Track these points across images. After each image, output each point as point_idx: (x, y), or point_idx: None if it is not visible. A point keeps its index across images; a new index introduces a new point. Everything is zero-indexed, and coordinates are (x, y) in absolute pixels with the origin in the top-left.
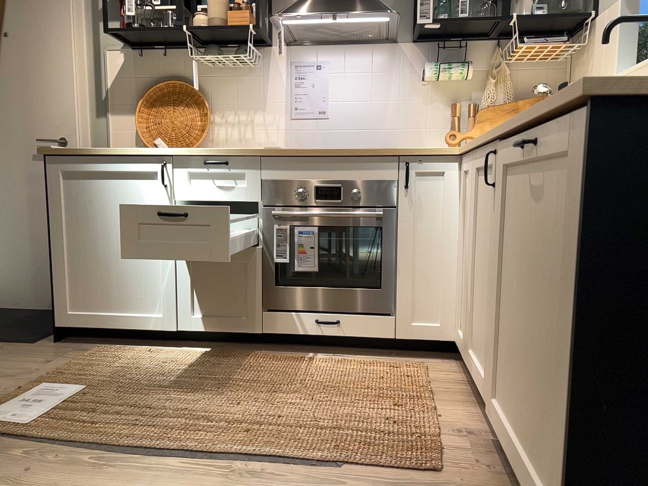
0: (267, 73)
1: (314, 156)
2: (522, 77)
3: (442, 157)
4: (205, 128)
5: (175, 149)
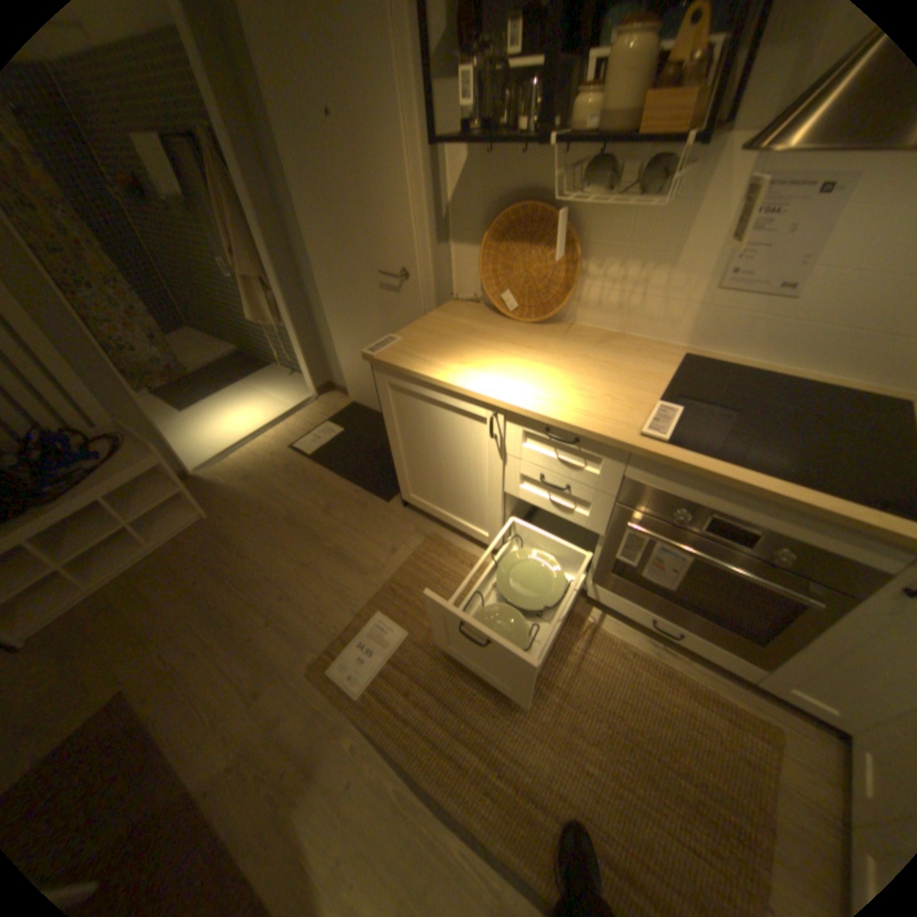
0: (703, 190)
1: (728, 484)
2: None
3: None
4: (572, 286)
5: (511, 392)
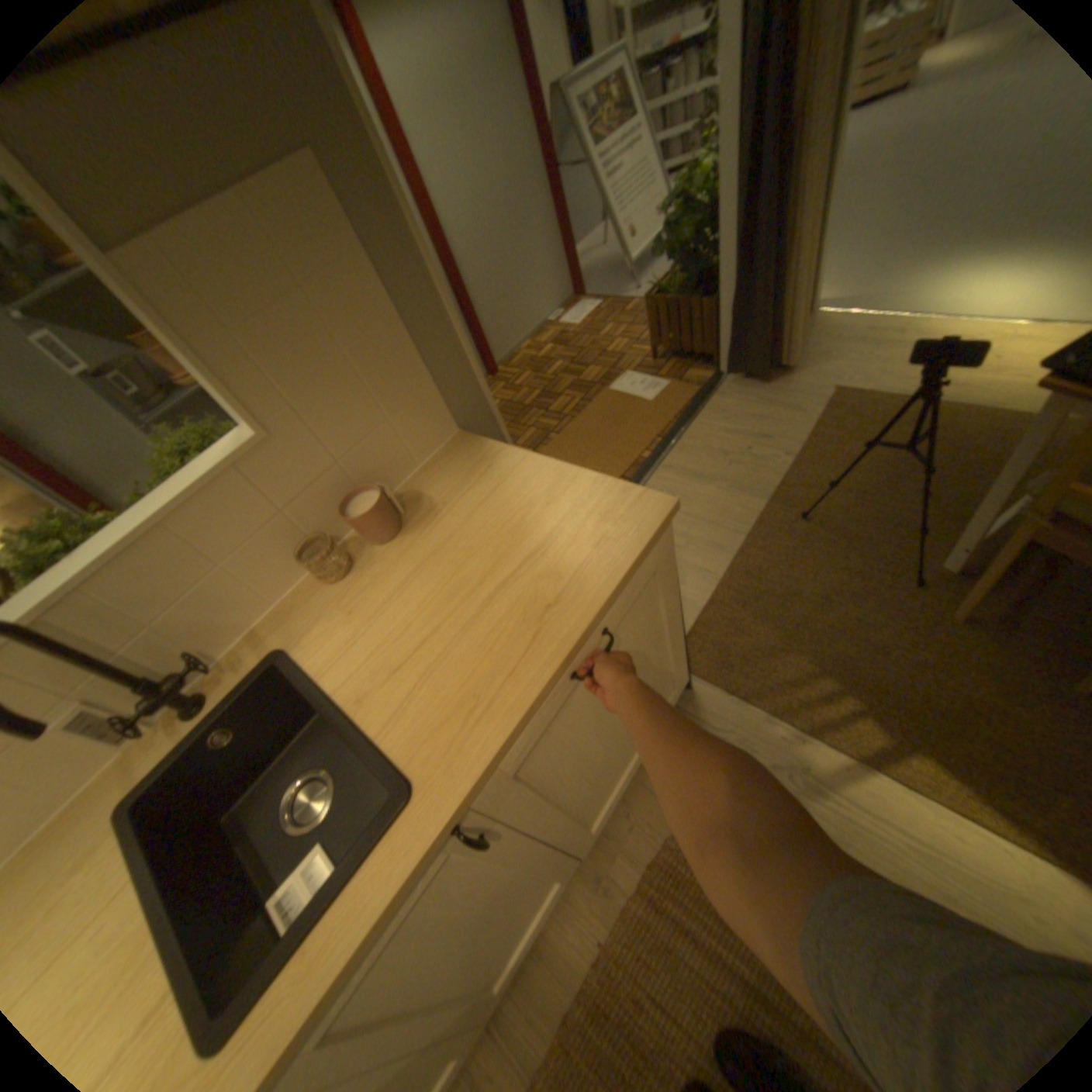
0: None
1: None
2: None
3: None
4: None
5: None
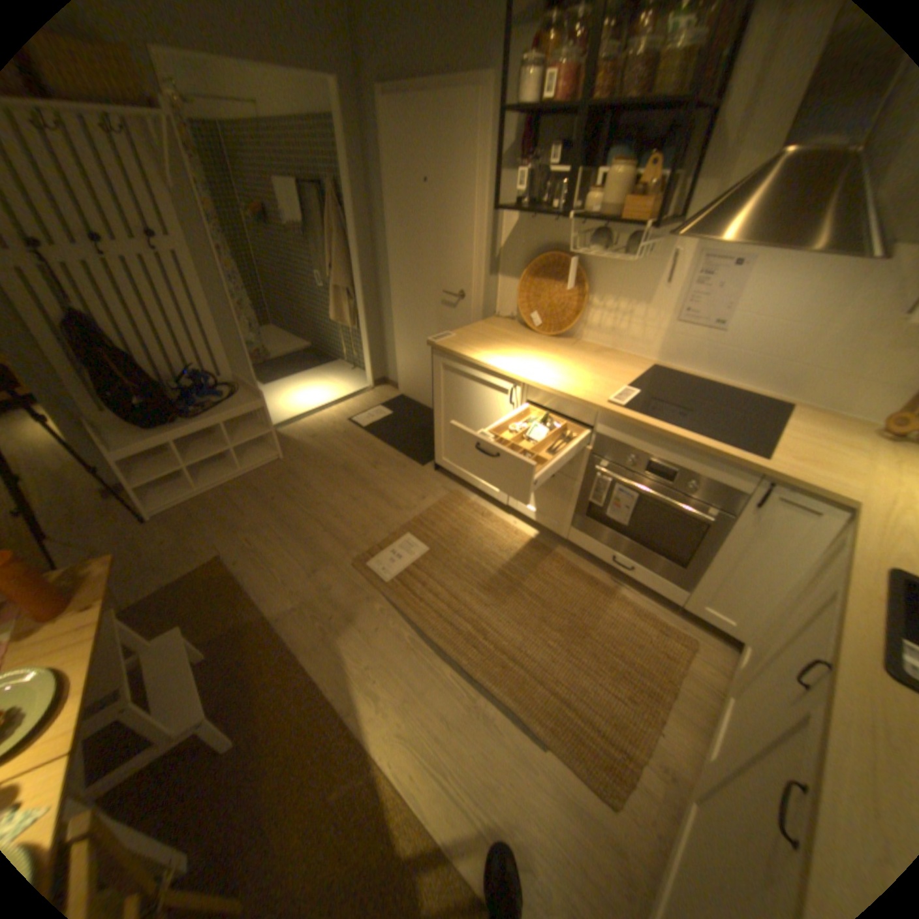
0: (667, 256)
1: (657, 433)
2: None
3: (828, 499)
4: (580, 312)
5: (528, 372)
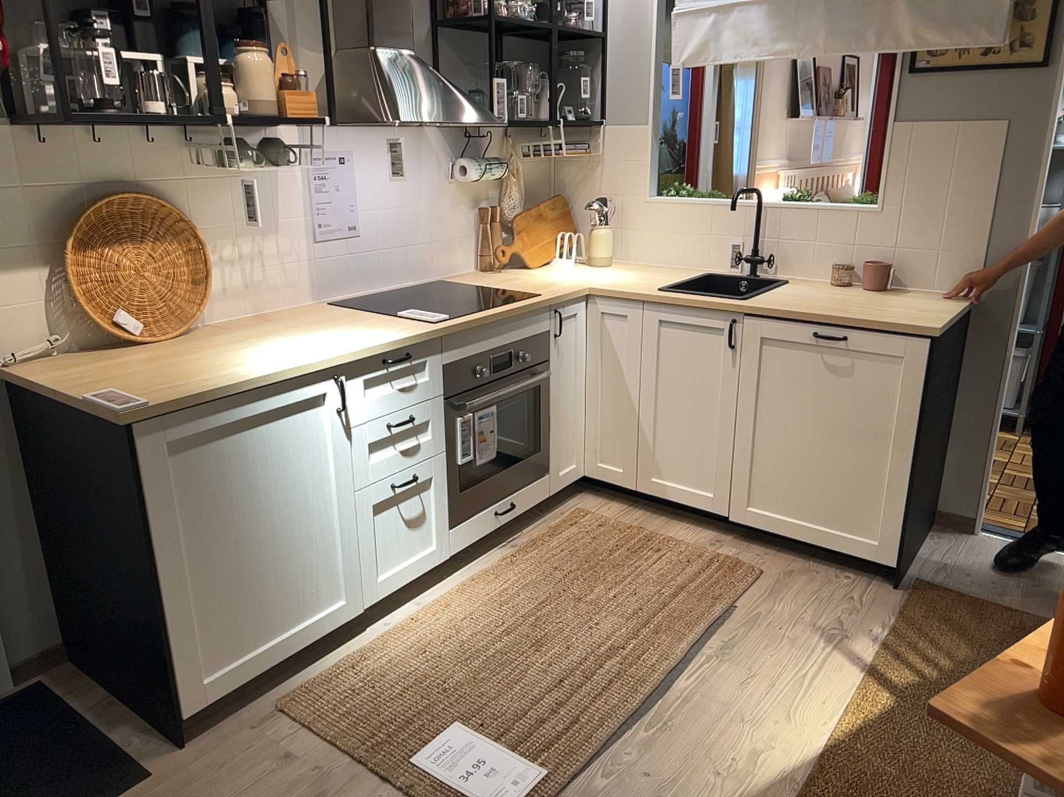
0: (275, 171)
1: (490, 322)
2: (525, 170)
3: (578, 297)
4: (207, 278)
5: (335, 350)
